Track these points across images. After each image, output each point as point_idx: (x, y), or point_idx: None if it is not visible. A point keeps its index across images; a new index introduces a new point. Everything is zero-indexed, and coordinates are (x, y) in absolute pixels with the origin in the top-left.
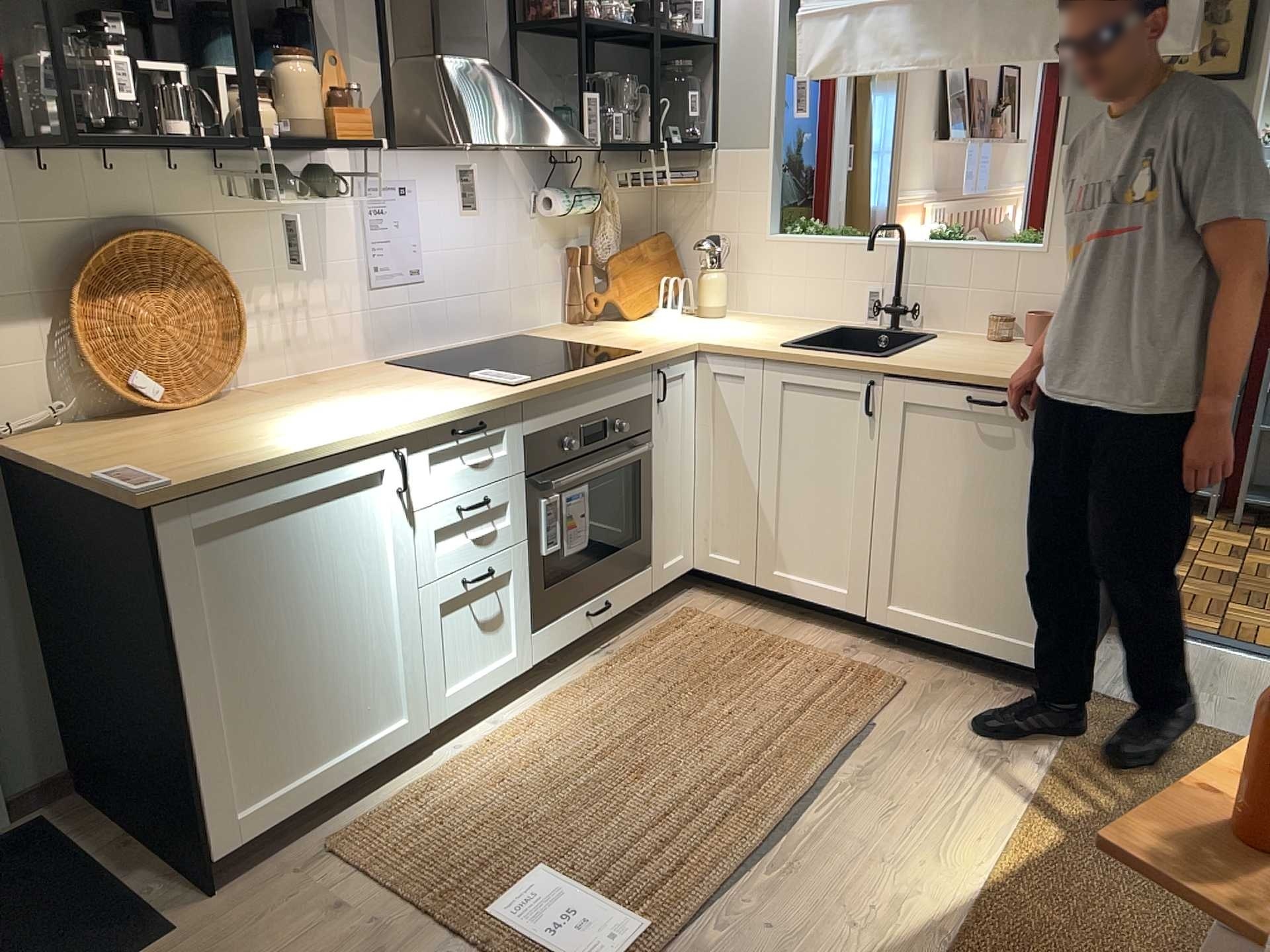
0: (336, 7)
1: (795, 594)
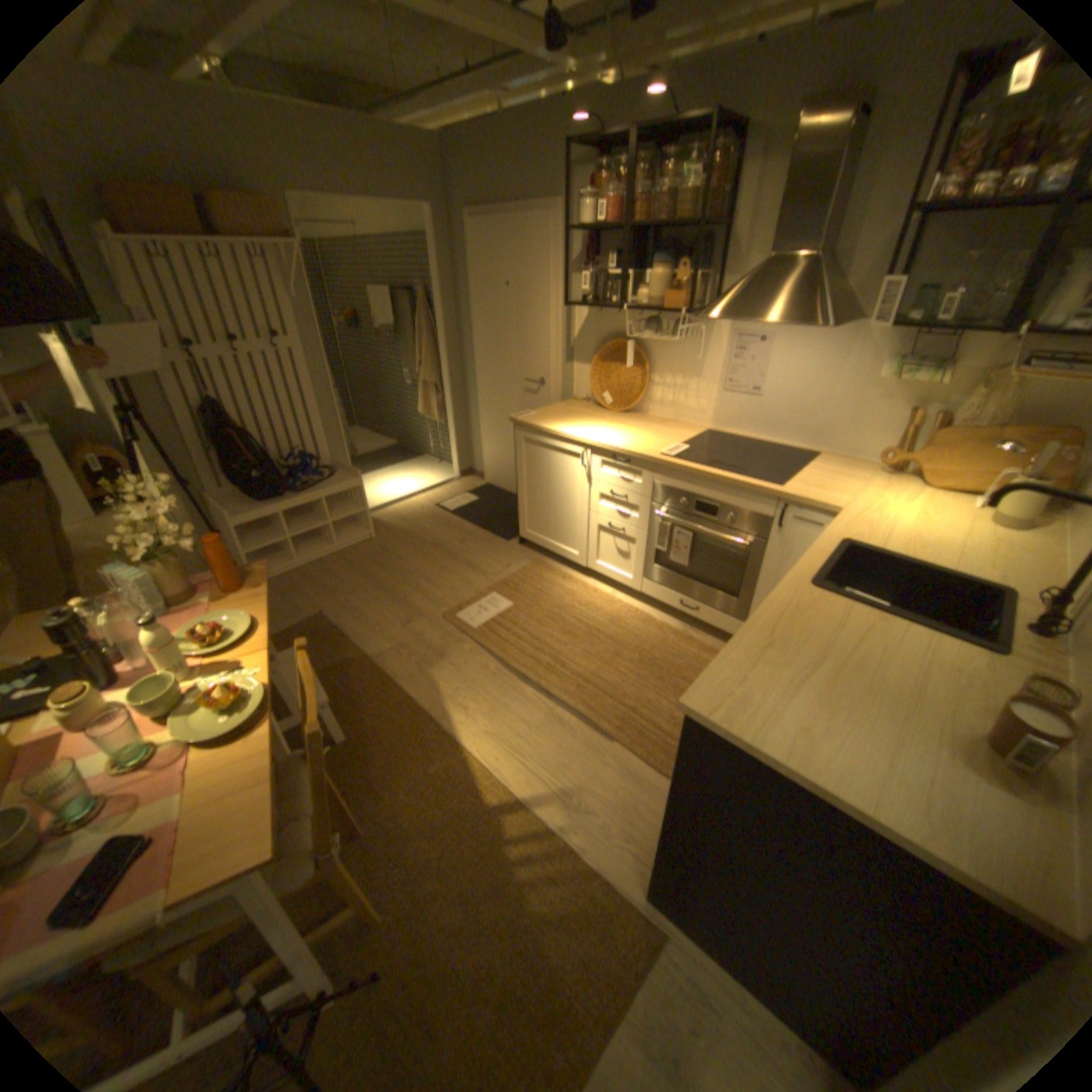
0: (748, 224)
1: None
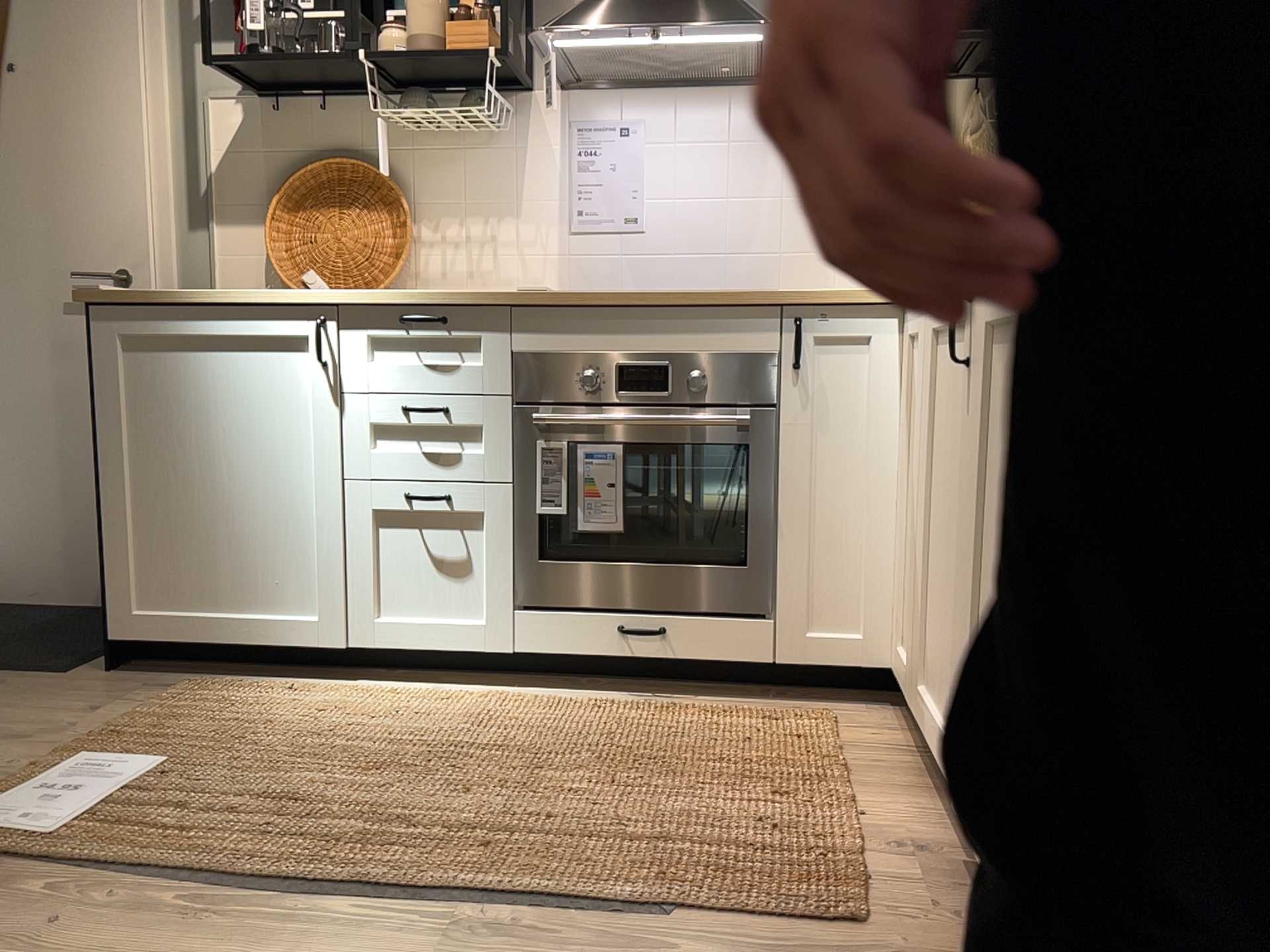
0: None
1: (930, 734)
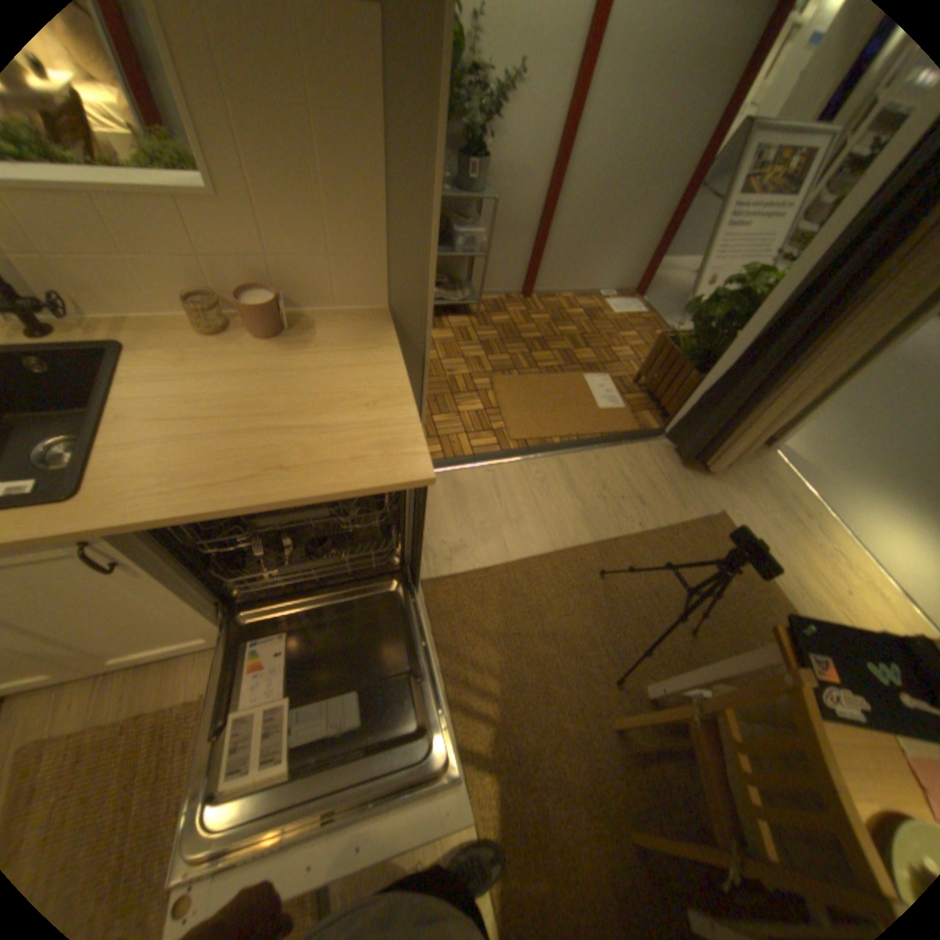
0: None
1: (141, 664)
